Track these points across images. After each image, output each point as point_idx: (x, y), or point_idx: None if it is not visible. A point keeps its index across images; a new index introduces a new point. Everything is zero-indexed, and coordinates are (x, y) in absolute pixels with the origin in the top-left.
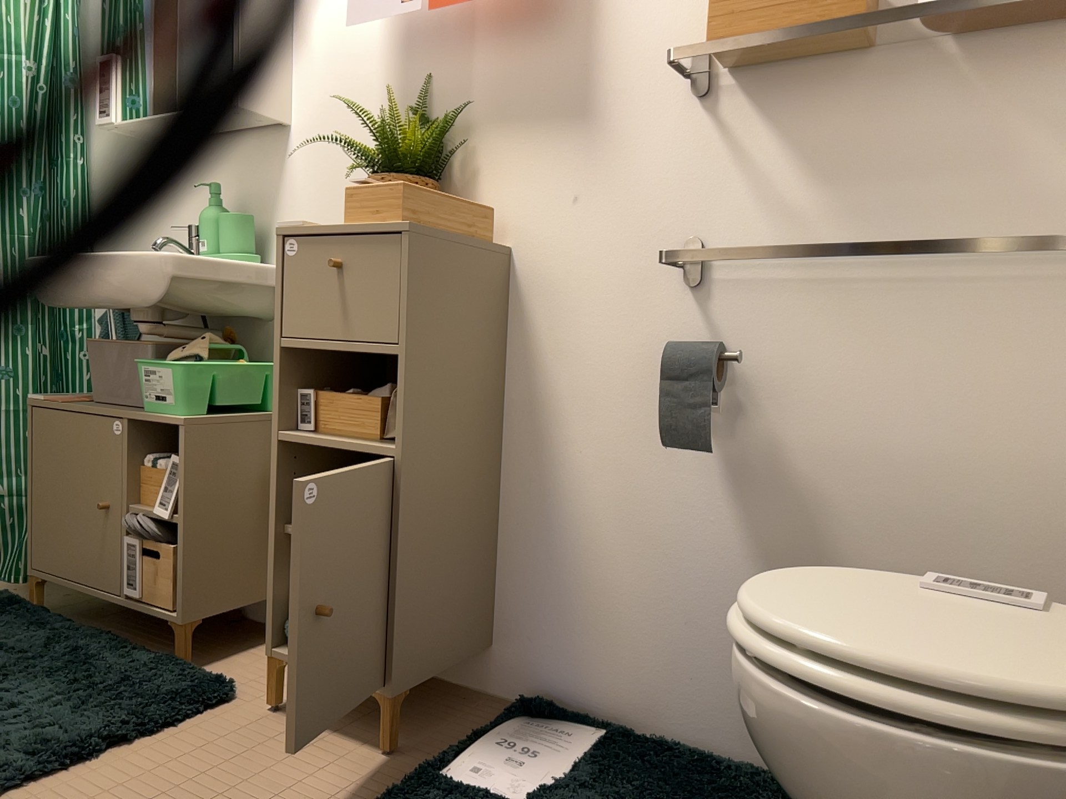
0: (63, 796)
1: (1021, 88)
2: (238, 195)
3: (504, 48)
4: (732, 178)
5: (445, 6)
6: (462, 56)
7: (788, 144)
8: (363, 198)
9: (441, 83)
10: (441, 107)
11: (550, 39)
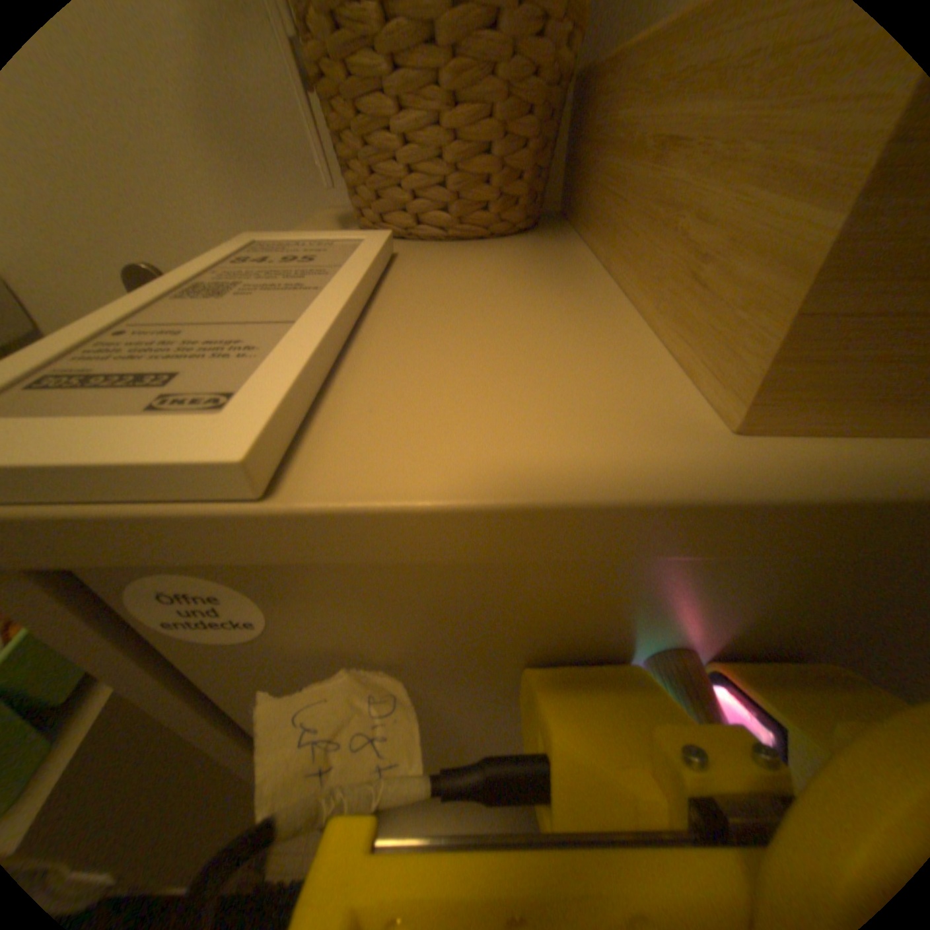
0: None
1: None
2: None
3: None
4: None
5: None
6: None
7: None
8: None
9: None
10: None
11: None
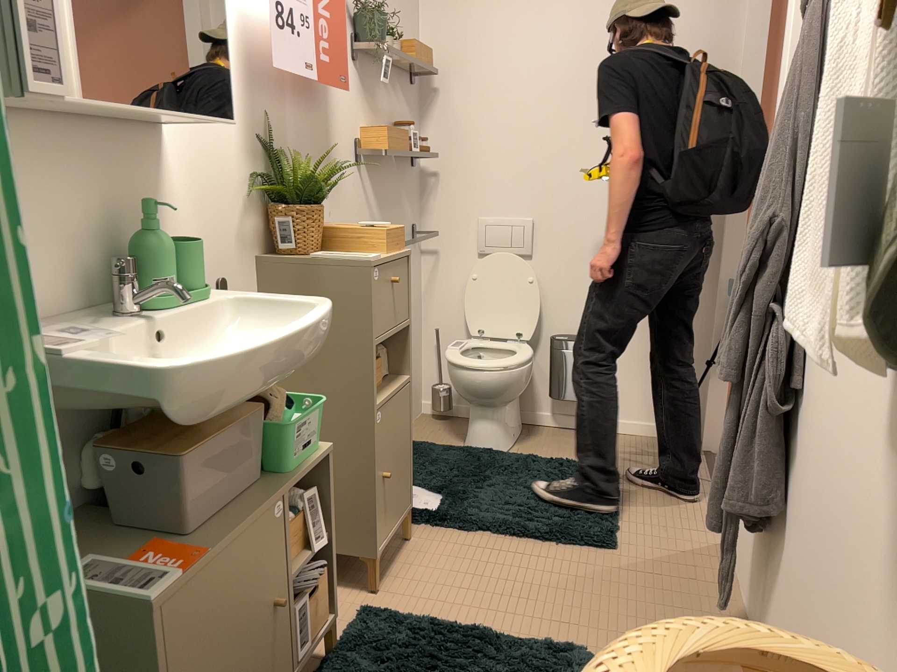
0: (521, 621)
1: (404, 178)
2: (99, 203)
3: (300, 106)
4: (367, 205)
5: (323, 80)
6: (281, 101)
7: (376, 191)
8: (391, 233)
9: (273, 119)
10: (274, 139)
11: (316, 109)
